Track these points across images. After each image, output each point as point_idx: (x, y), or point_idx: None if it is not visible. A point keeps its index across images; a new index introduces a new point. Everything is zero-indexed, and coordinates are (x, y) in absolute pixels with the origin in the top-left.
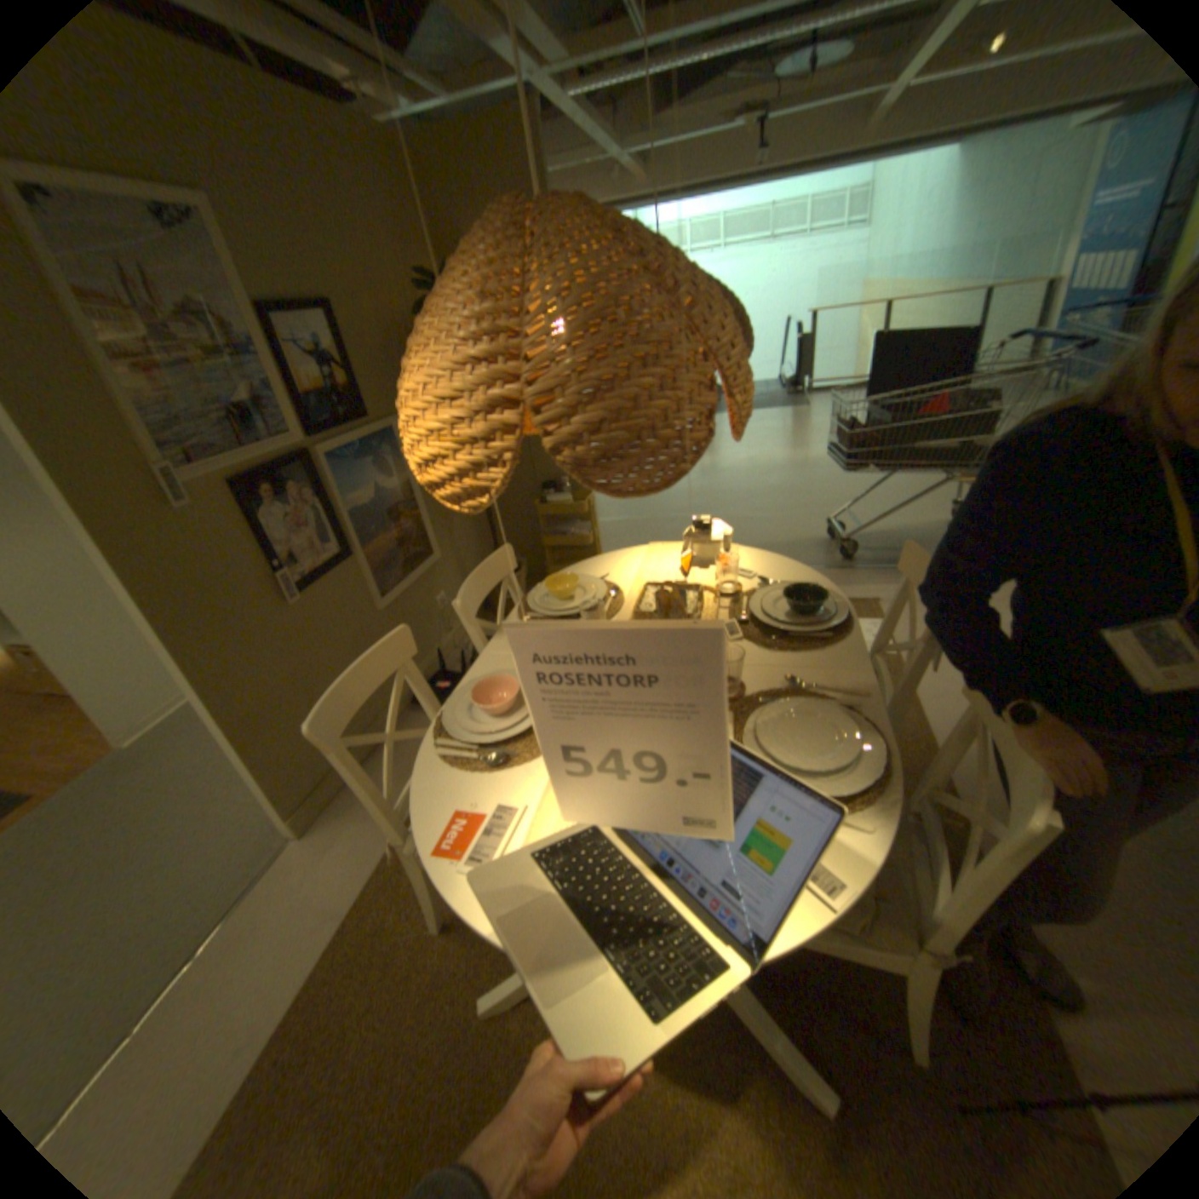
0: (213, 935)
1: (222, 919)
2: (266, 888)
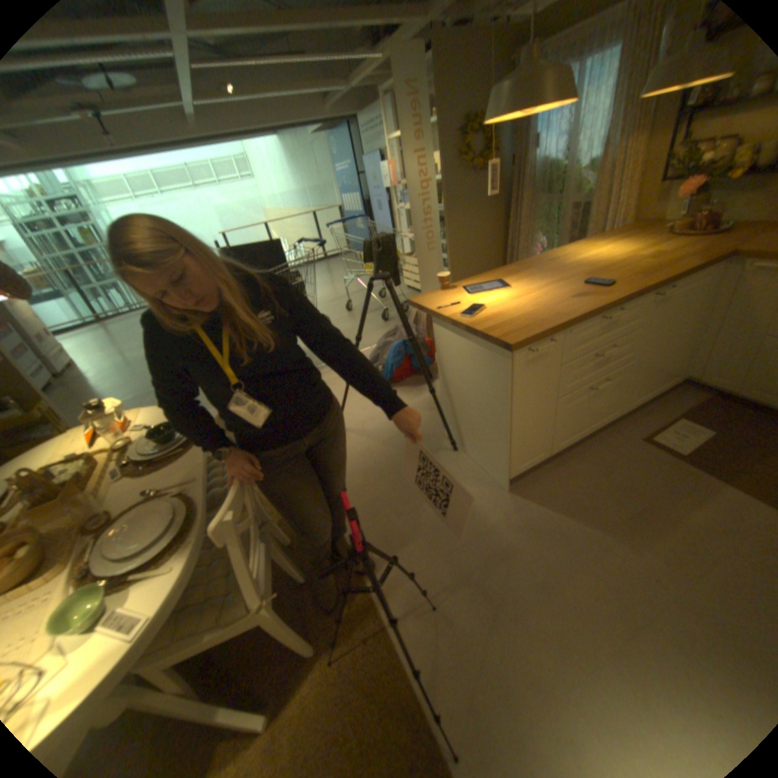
0: None
1: None
2: None
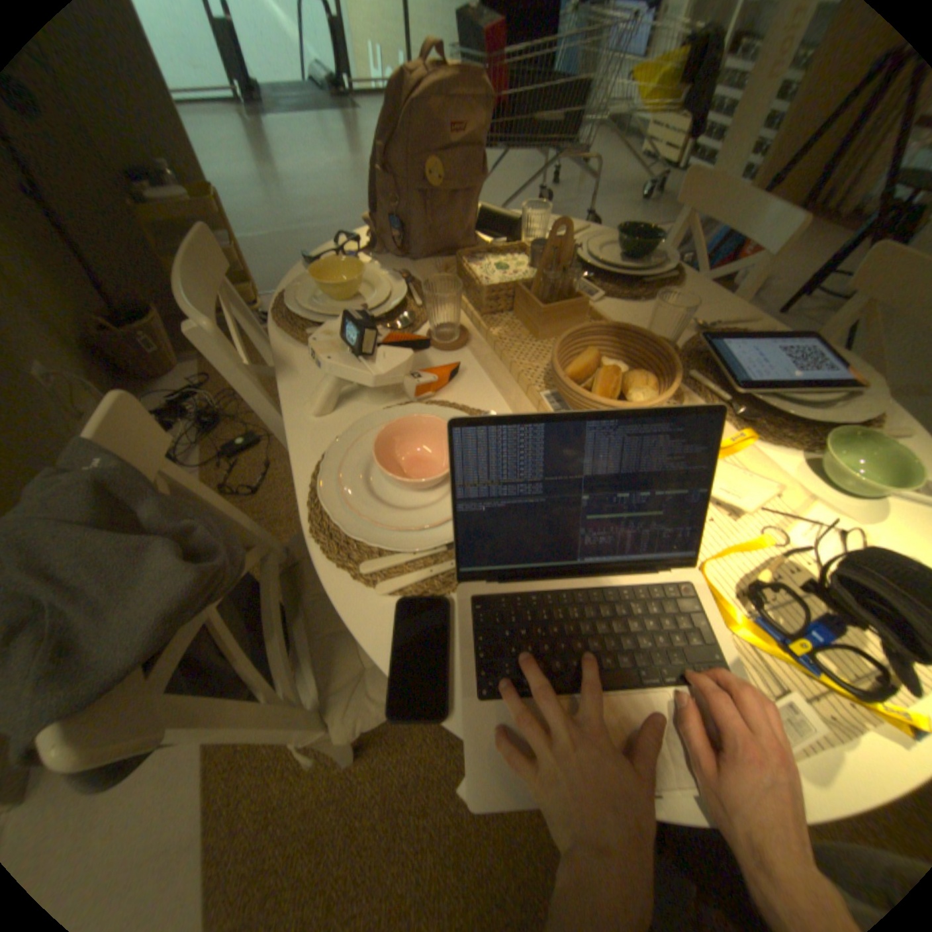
0: None
1: None
2: None
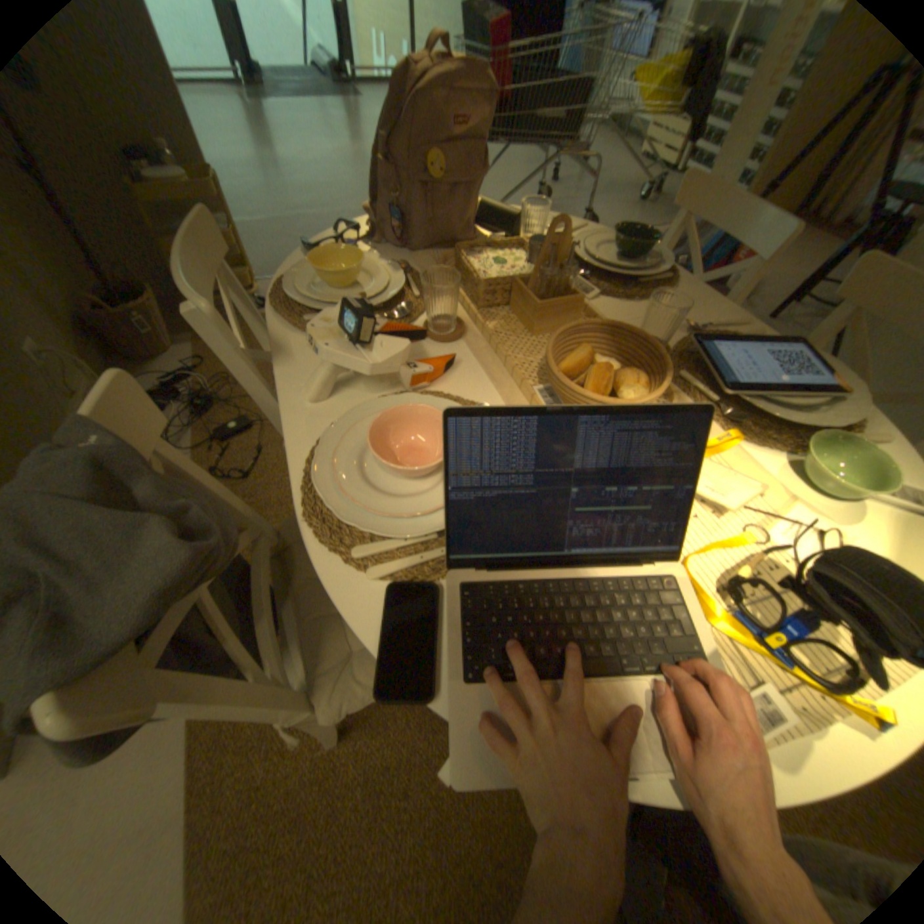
0: None
1: None
2: None
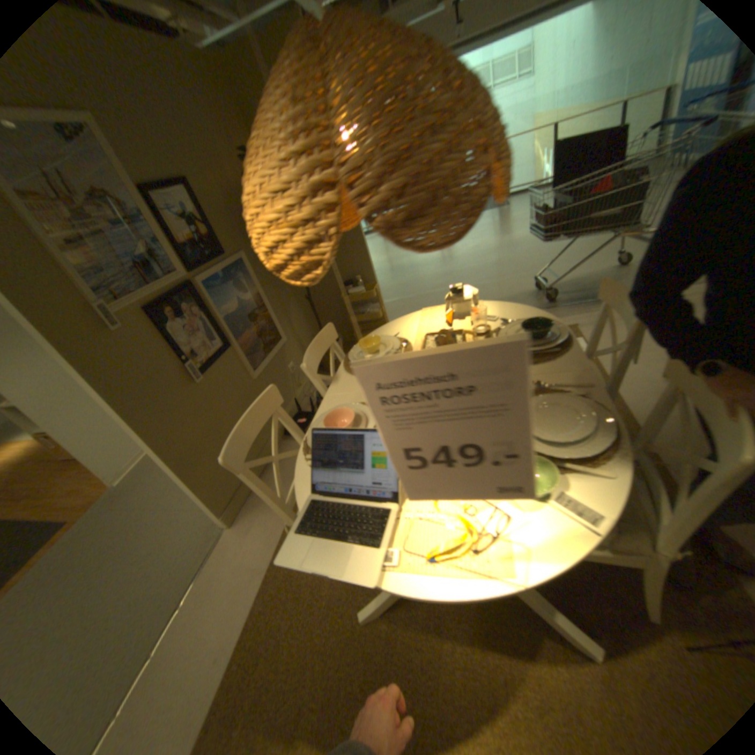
0: (186, 592)
1: (189, 582)
2: (213, 560)
